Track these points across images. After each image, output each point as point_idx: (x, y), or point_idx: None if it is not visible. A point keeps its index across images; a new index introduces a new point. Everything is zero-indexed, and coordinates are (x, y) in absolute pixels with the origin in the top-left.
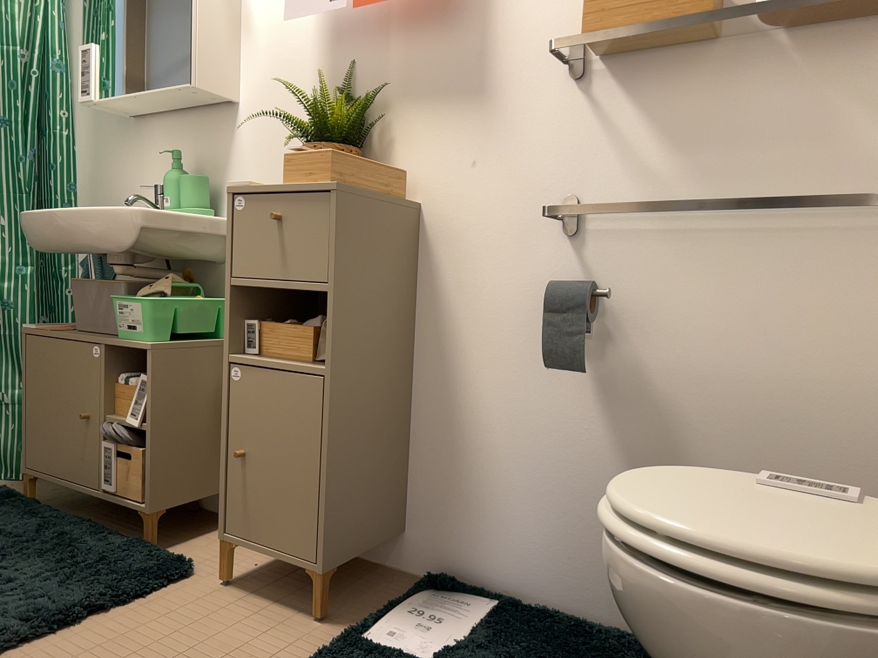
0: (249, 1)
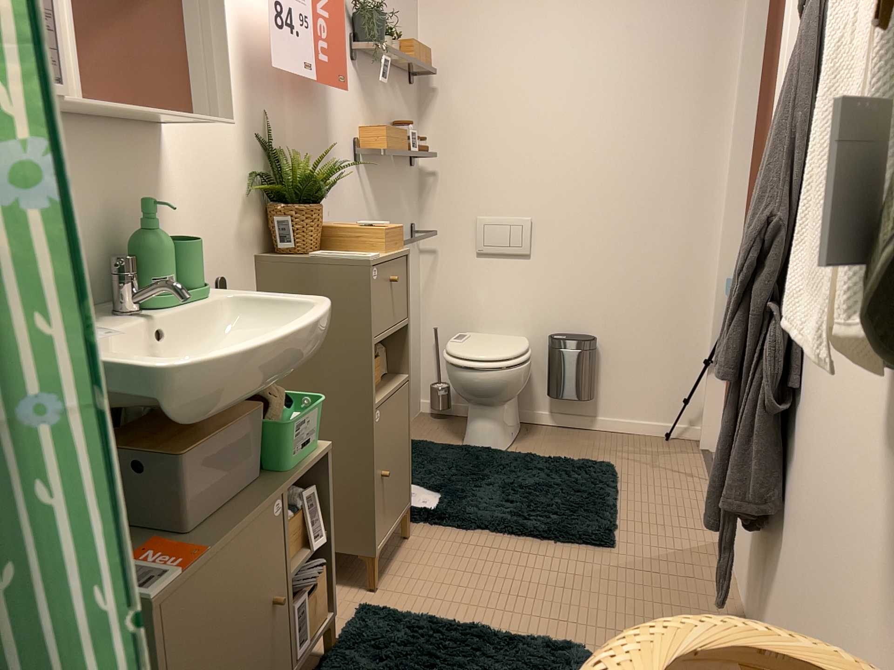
0: None
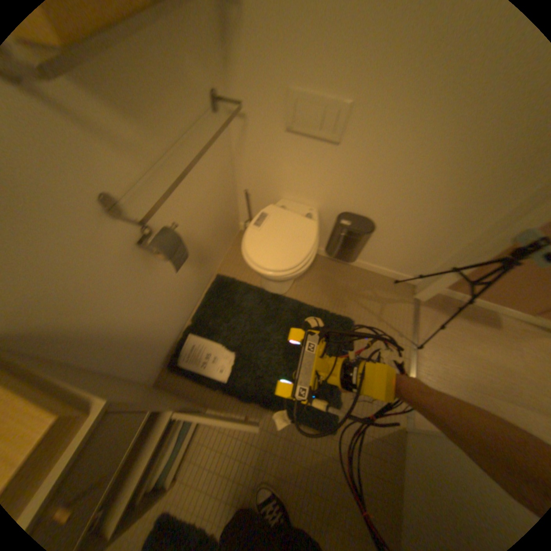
0: None
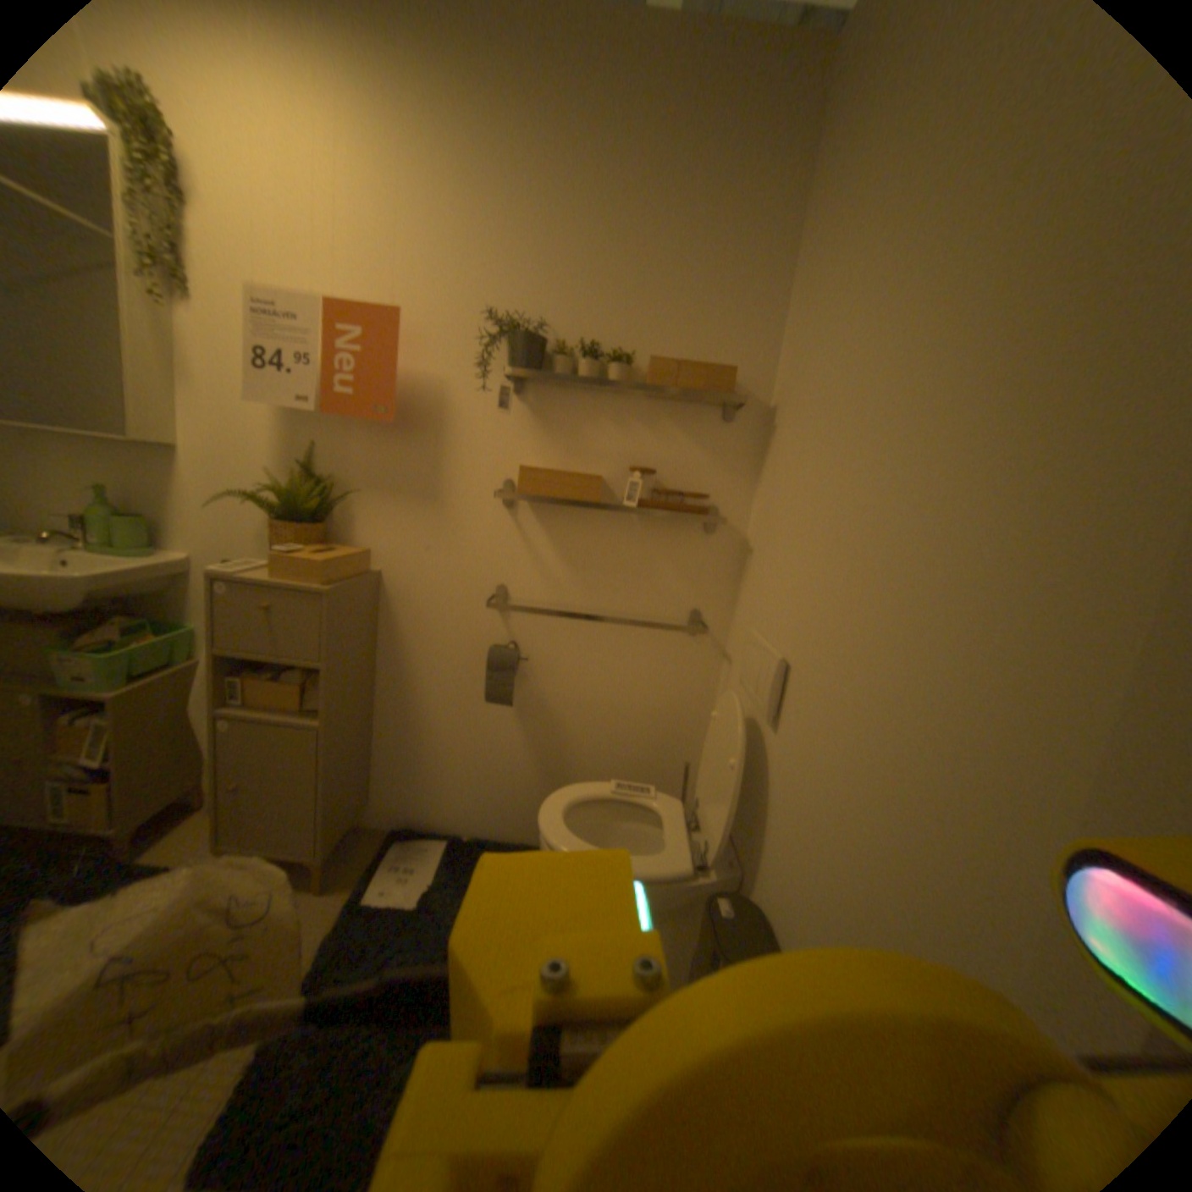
0: (178, 338)
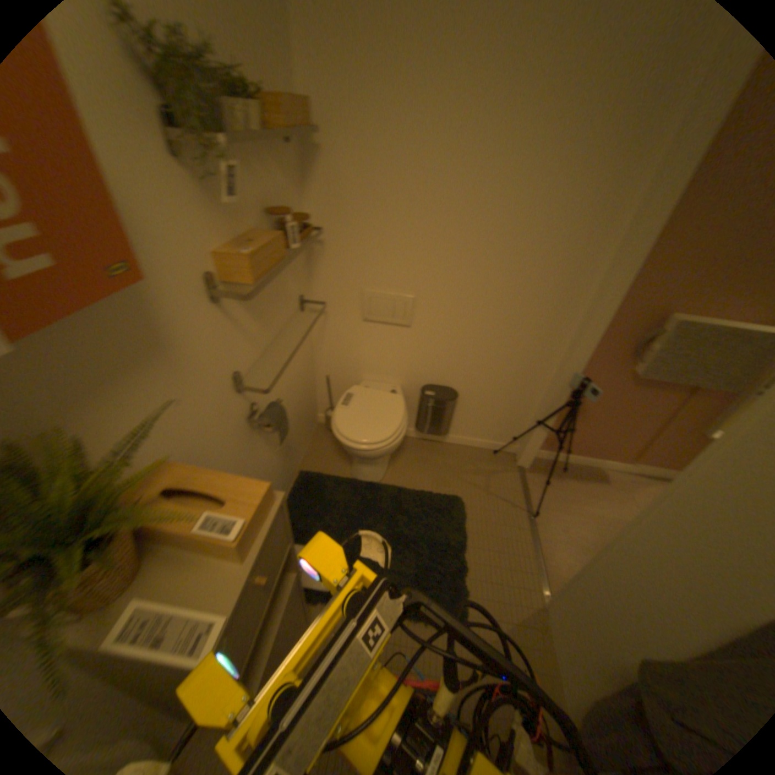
0: None
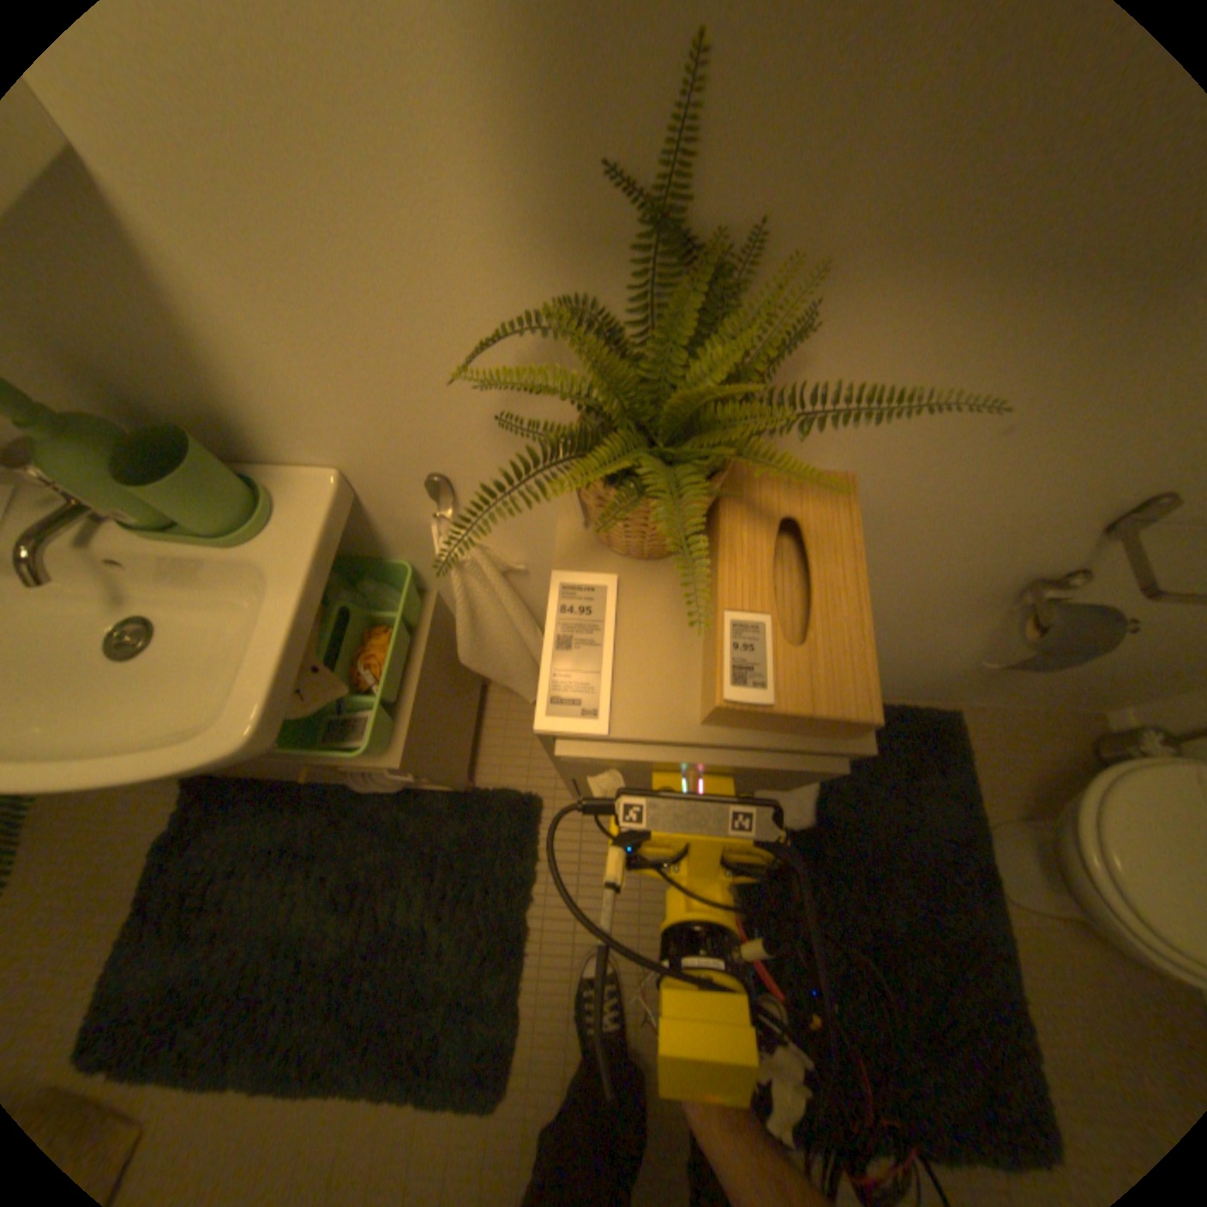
0: None
